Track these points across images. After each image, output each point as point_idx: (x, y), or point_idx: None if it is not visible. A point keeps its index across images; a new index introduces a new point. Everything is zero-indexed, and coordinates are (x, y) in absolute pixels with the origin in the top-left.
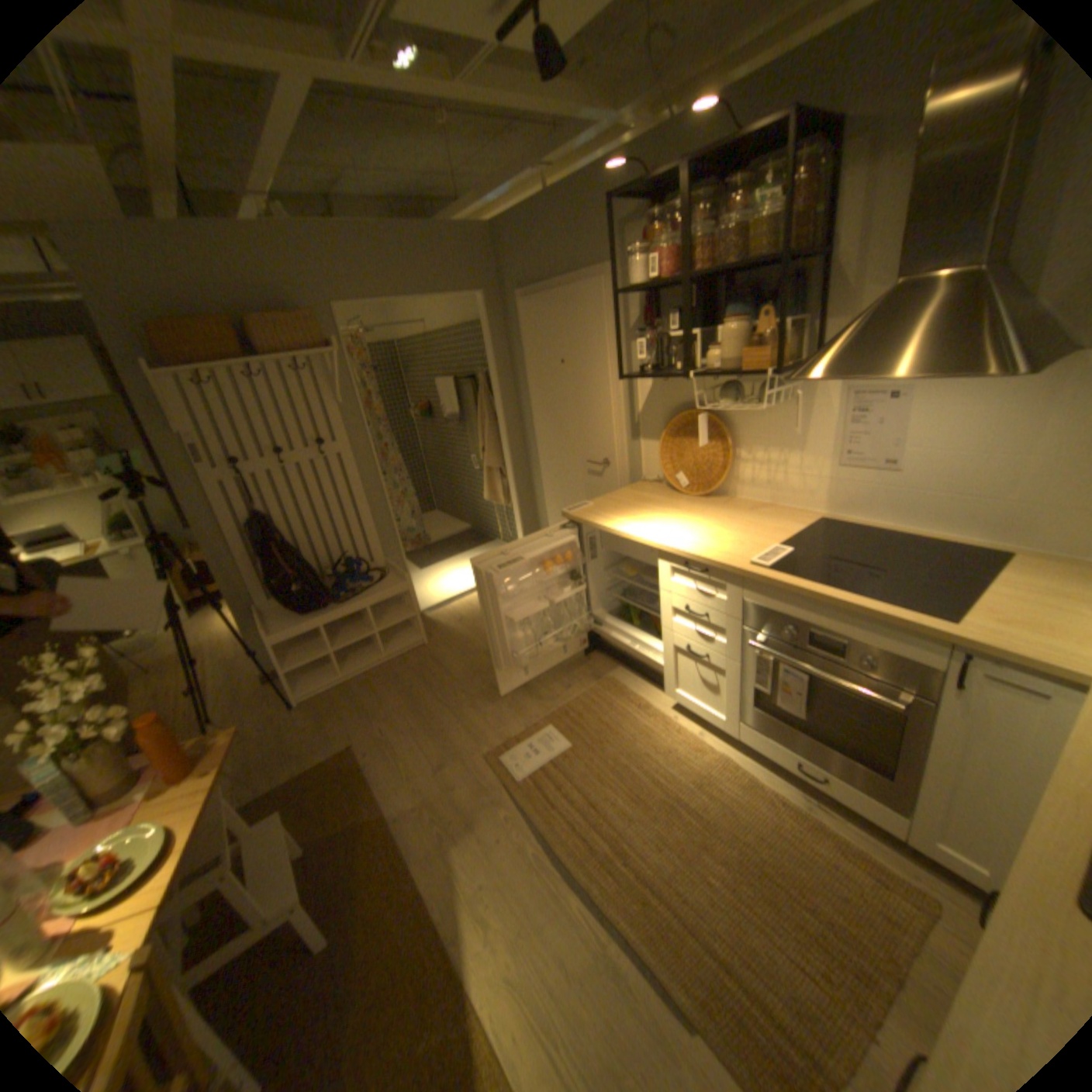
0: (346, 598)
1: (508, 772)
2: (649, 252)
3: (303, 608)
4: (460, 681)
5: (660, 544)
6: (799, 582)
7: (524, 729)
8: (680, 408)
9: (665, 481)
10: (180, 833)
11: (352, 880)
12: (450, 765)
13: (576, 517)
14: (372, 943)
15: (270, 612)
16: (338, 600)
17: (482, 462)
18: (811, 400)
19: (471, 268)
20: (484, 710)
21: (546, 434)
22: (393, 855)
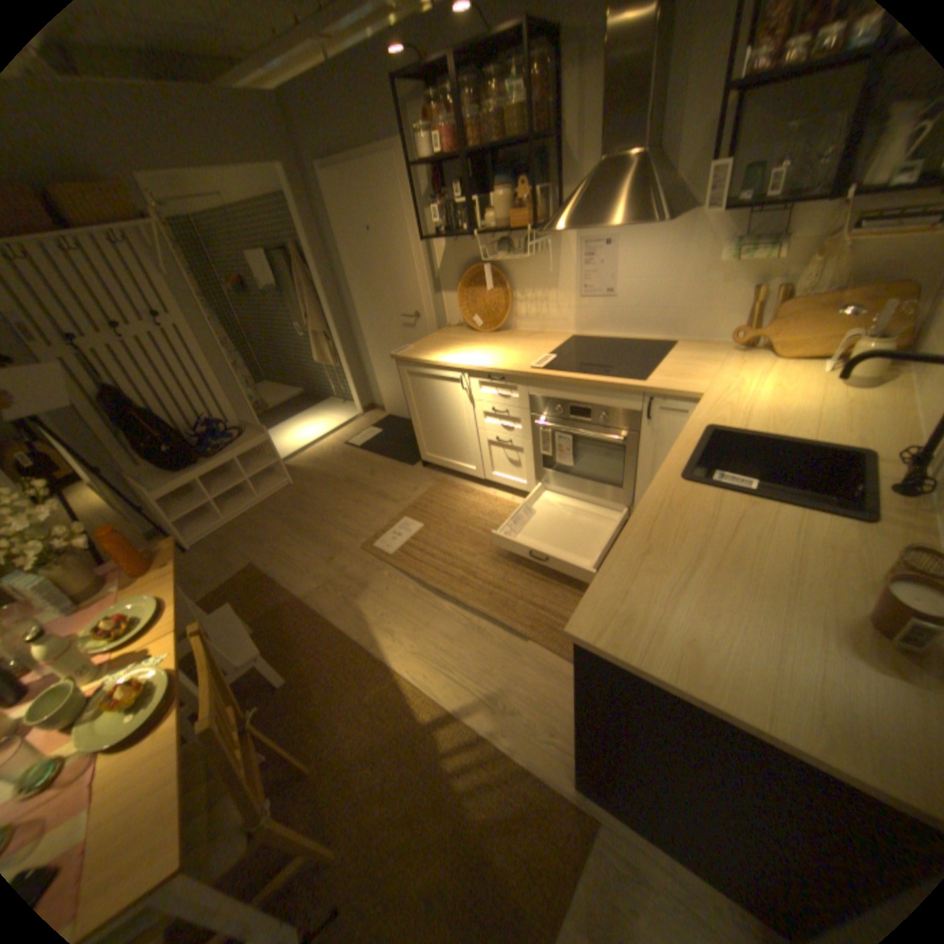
0: (212, 453)
1: (383, 549)
2: (430, 130)
3: (173, 467)
4: (328, 503)
5: (468, 366)
6: (560, 374)
7: (388, 522)
8: (469, 264)
9: (464, 325)
10: (161, 597)
11: (284, 637)
12: (338, 556)
13: (402, 357)
14: (312, 663)
15: (140, 475)
16: (205, 456)
17: (306, 329)
18: (558, 250)
19: (263, 139)
20: (353, 517)
21: (361, 296)
22: (311, 616)
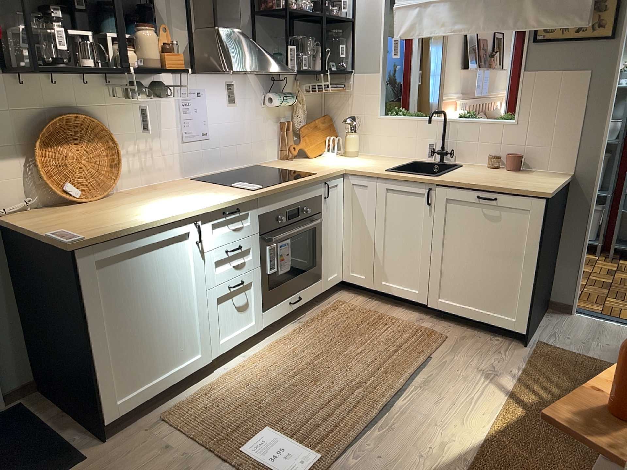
0: None
1: (307, 469)
2: None
3: None
4: None
5: (206, 207)
6: (279, 185)
7: None
8: (41, 116)
9: (33, 207)
10: None
11: None
12: None
13: (98, 237)
14: None
15: None
16: None
17: None
18: (159, 100)
19: None
20: None
21: None
22: None
